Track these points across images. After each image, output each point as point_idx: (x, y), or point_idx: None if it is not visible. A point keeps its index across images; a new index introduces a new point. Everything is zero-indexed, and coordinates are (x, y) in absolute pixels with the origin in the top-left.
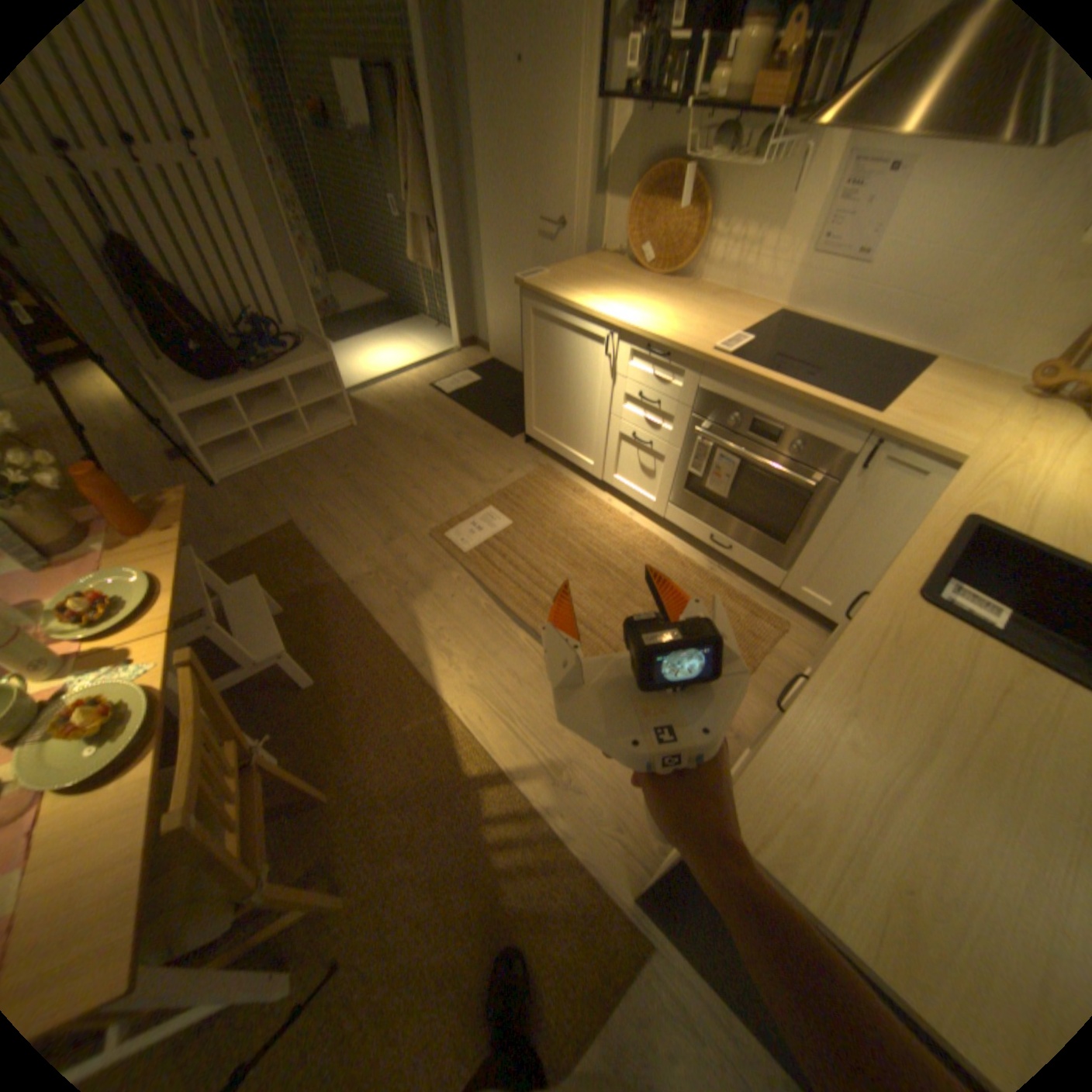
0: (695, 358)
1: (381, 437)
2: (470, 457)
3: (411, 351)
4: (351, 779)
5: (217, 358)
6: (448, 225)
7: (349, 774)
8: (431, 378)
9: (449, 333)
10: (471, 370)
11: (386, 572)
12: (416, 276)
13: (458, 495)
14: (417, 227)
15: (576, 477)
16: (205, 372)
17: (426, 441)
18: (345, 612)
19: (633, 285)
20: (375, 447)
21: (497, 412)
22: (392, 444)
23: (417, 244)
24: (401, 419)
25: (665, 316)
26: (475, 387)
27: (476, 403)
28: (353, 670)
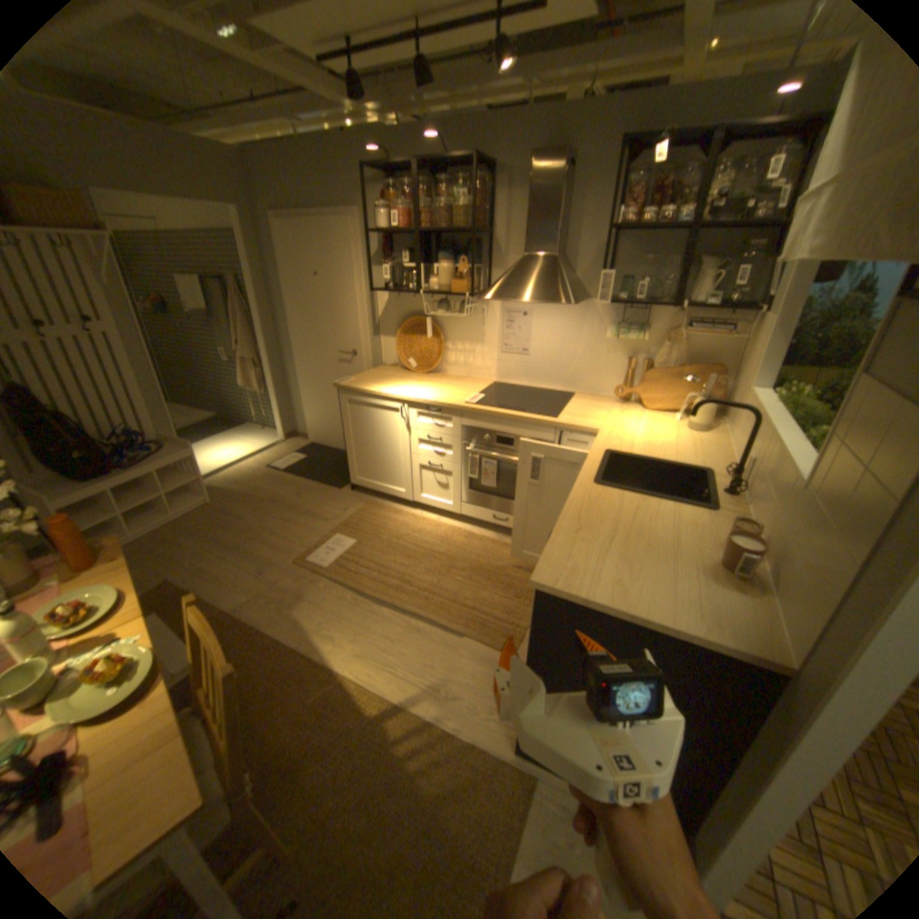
0: (456, 409)
1: (234, 506)
2: (311, 506)
3: (245, 446)
4: (271, 753)
5: (88, 466)
6: (269, 362)
7: (268, 750)
8: (267, 461)
9: (273, 431)
10: (297, 452)
11: (262, 597)
12: (243, 397)
13: (309, 532)
14: (243, 365)
15: (394, 504)
16: (79, 476)
17: (273, 502)
18: (233, 633)
19: (408, 379)
20: (230, 514)
21: (324, 474)
22: (245, 509)
23: (243, 376)
24: (248, 492)
25: (432, 392)
26: (303, 462)
27: (307, 471)
28: (251, 673)
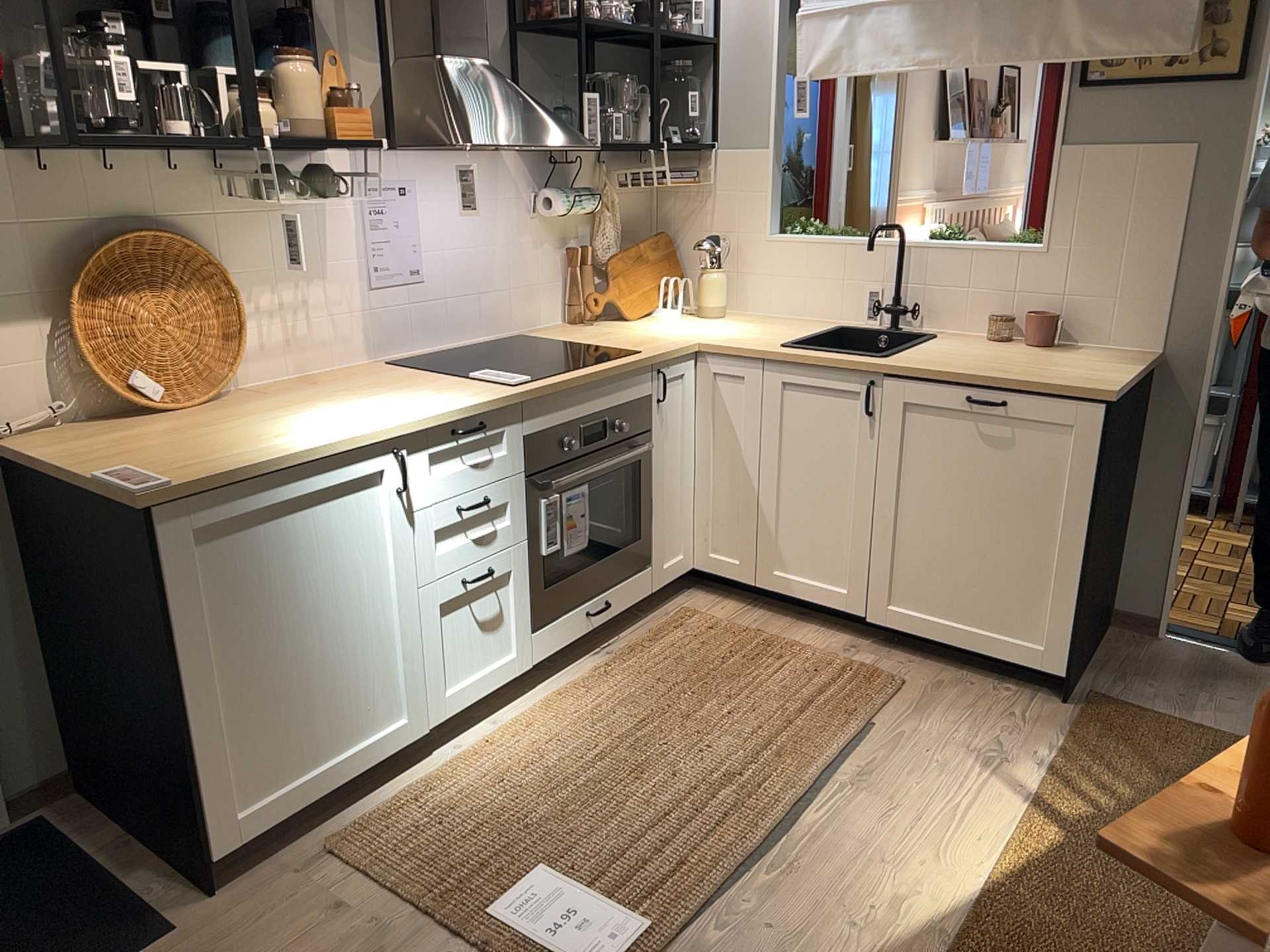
0: (514, 404)
1: None
2: None
3: None
4: None
5: None
6: None
7: None
8: None
9: None
10: None
11: None
12: None
13: None
14: None
15: (380, 794)
16: None
17: None
18: None
19: (242, 418)
20: None
21: None
22: None
23: None
24: None
25: (395, 403)
26: None
27: None
28: None
